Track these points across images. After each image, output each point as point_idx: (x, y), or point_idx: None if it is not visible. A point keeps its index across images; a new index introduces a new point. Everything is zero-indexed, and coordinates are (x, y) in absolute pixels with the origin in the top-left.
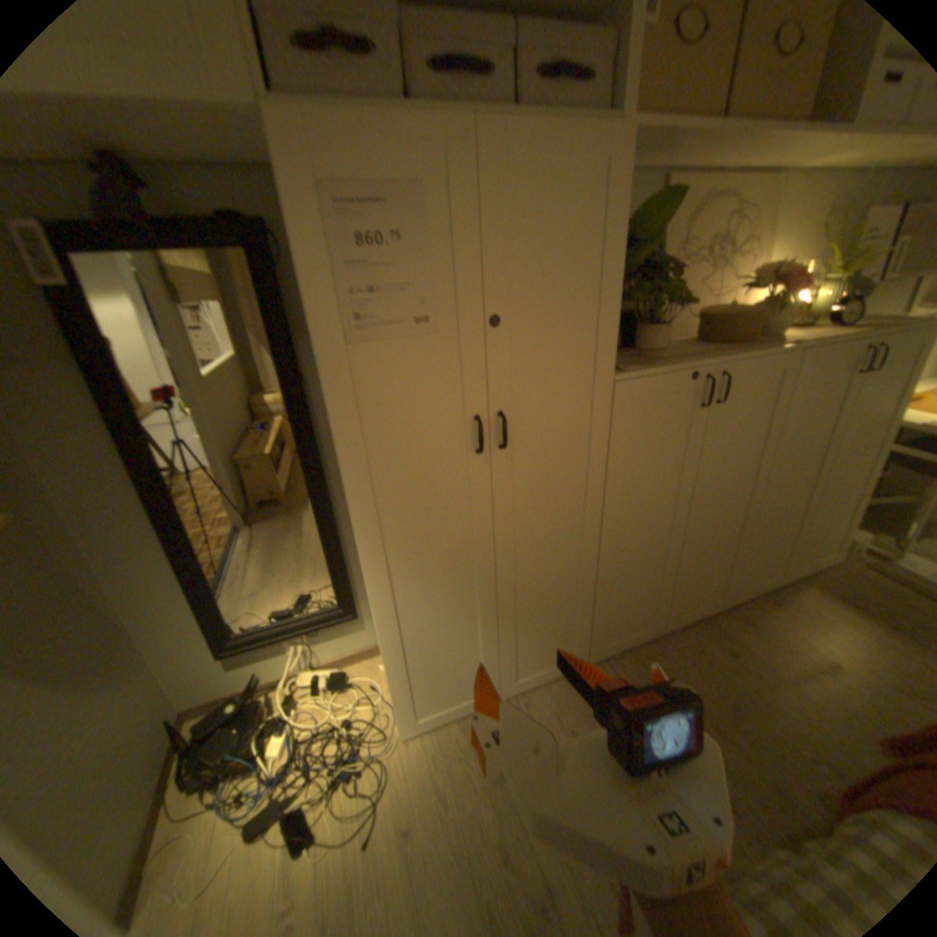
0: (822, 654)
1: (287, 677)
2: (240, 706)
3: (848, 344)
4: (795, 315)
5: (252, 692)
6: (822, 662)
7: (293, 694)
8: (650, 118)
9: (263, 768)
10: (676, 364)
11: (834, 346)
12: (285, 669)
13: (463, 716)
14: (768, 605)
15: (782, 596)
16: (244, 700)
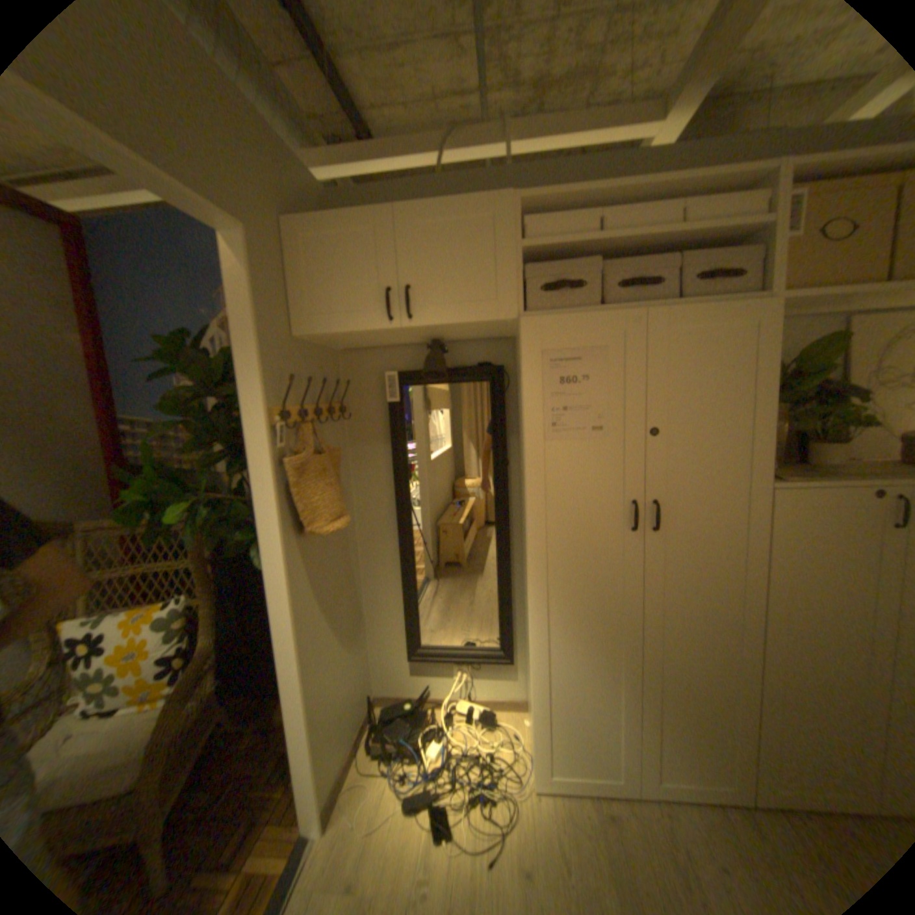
0: None
1: (450, 702)
2: (415, 709)
3: None
4: None
5: (423, 703)
6: None
7: (452, 717)
8: (799, 293)
9: (423, 763)
10: (852, 481)
11: None
12: (450, 694)
13: (598, 799)
14: None
15: None
16: (418, 707)
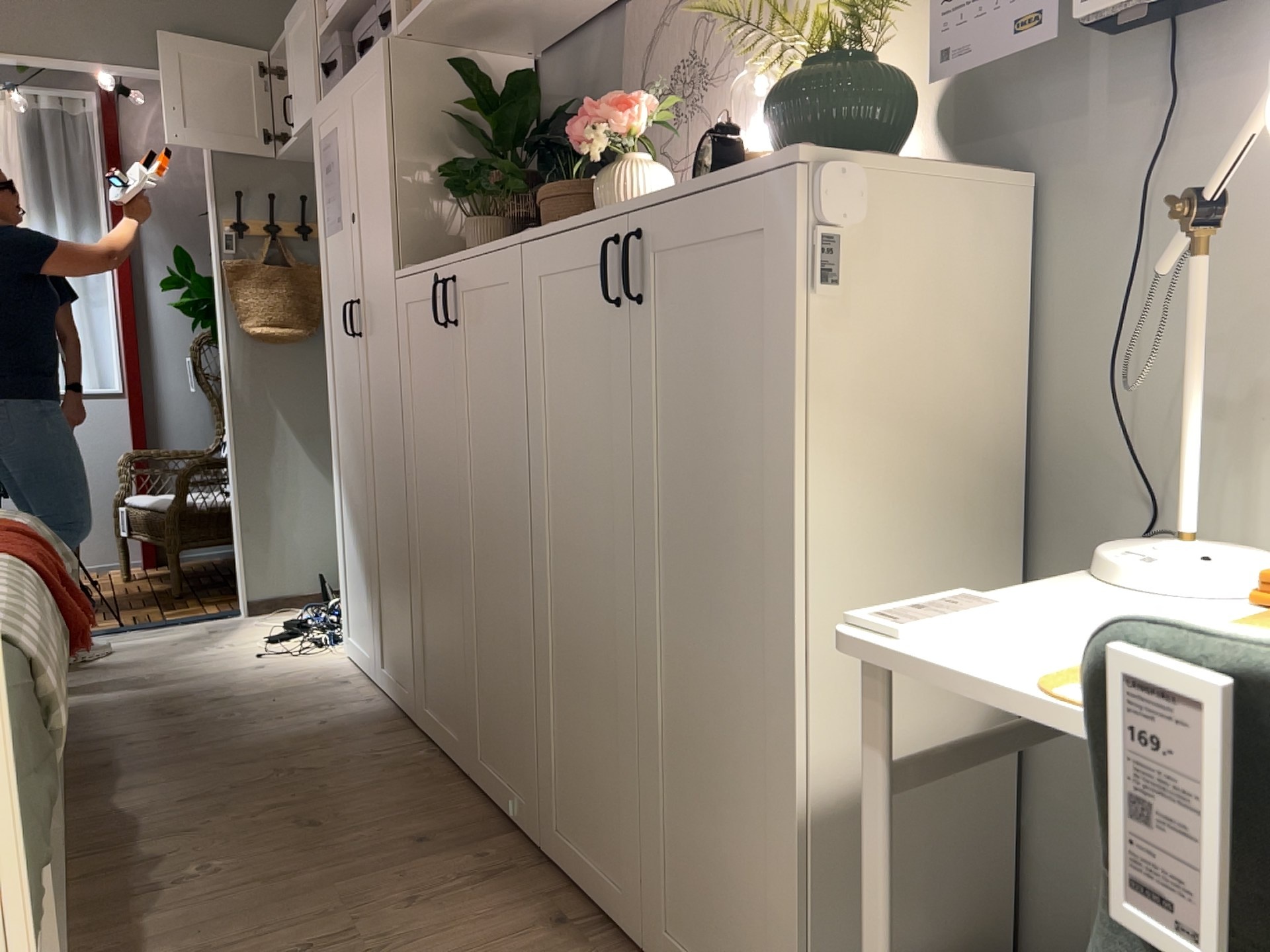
0: (402, 950)
1: None
2: None
3: (578, 231)
4: (615, 186)
5: None
6: (380, 942)
7: None
8: (401, 21)
9: (331, 609)
10: (427, 262)
11: (557, 237)
12: None
13: (365, 675)
14: (562, 916)
15: (598, 945)
16: None
